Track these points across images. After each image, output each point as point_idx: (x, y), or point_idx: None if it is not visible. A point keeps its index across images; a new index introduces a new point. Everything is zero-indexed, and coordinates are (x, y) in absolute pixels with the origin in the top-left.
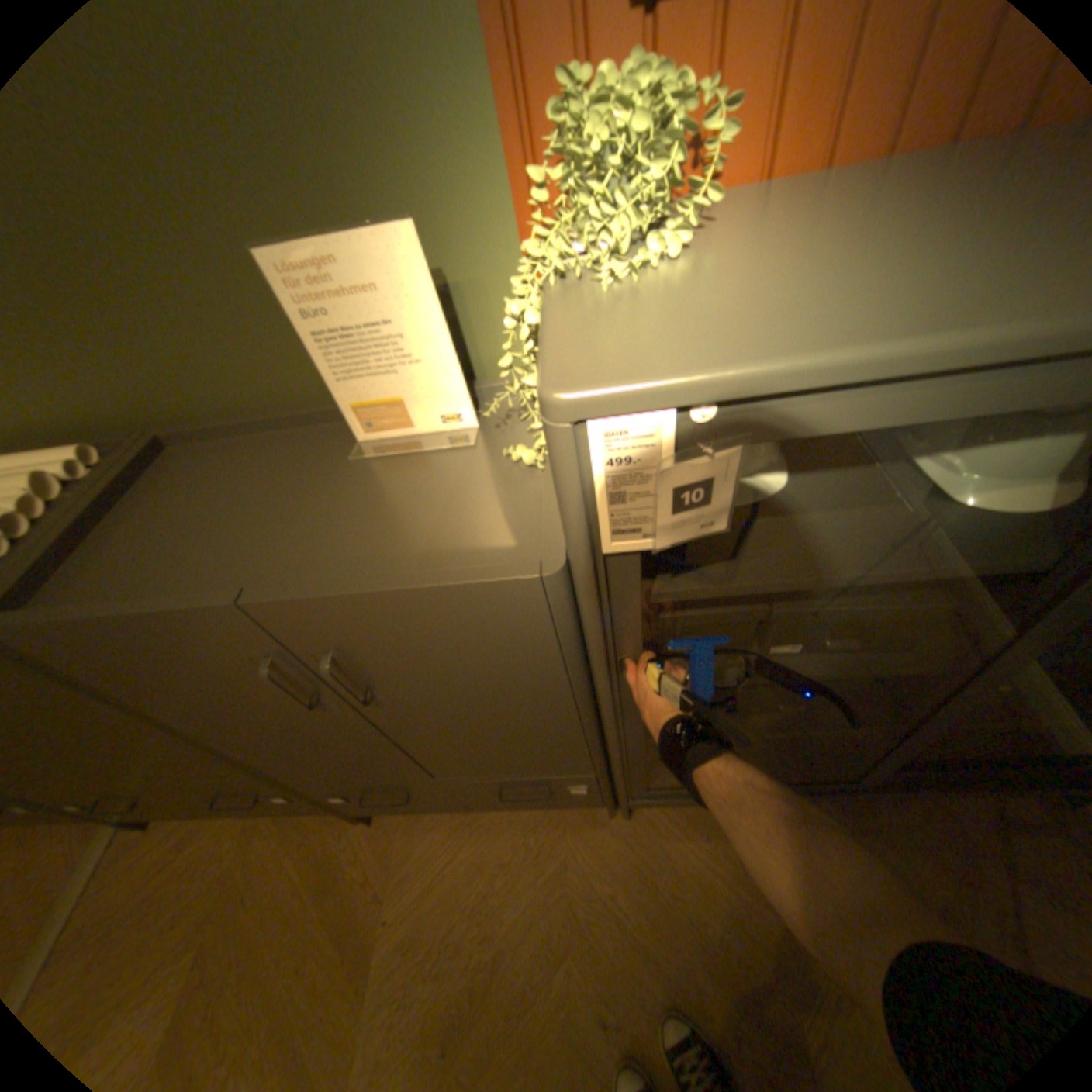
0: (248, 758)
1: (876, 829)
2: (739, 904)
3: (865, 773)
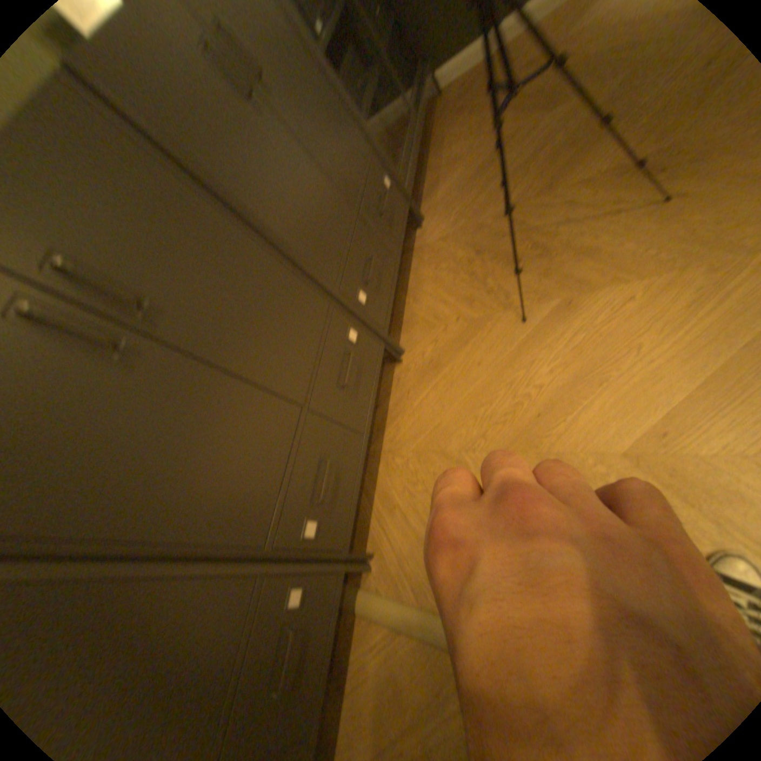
0: (294, 234)
1: (442, 134)
2: (463, 165)
3: (404, 98)
